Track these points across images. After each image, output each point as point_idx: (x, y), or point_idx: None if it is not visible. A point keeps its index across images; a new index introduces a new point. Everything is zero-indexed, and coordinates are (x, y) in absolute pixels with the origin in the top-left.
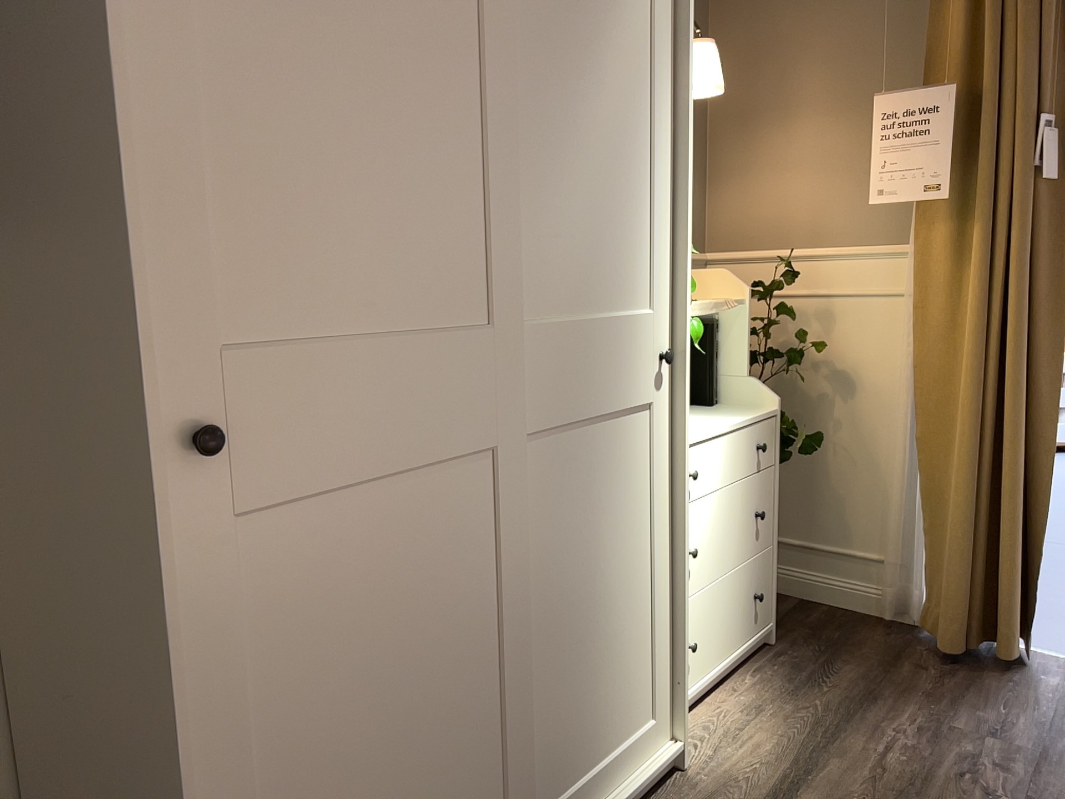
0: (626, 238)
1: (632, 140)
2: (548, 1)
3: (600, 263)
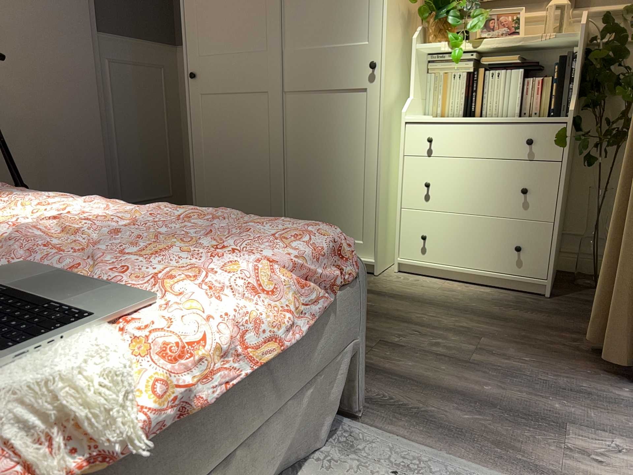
0: (350, 7)
1: None
2: None
3: (331, 21)
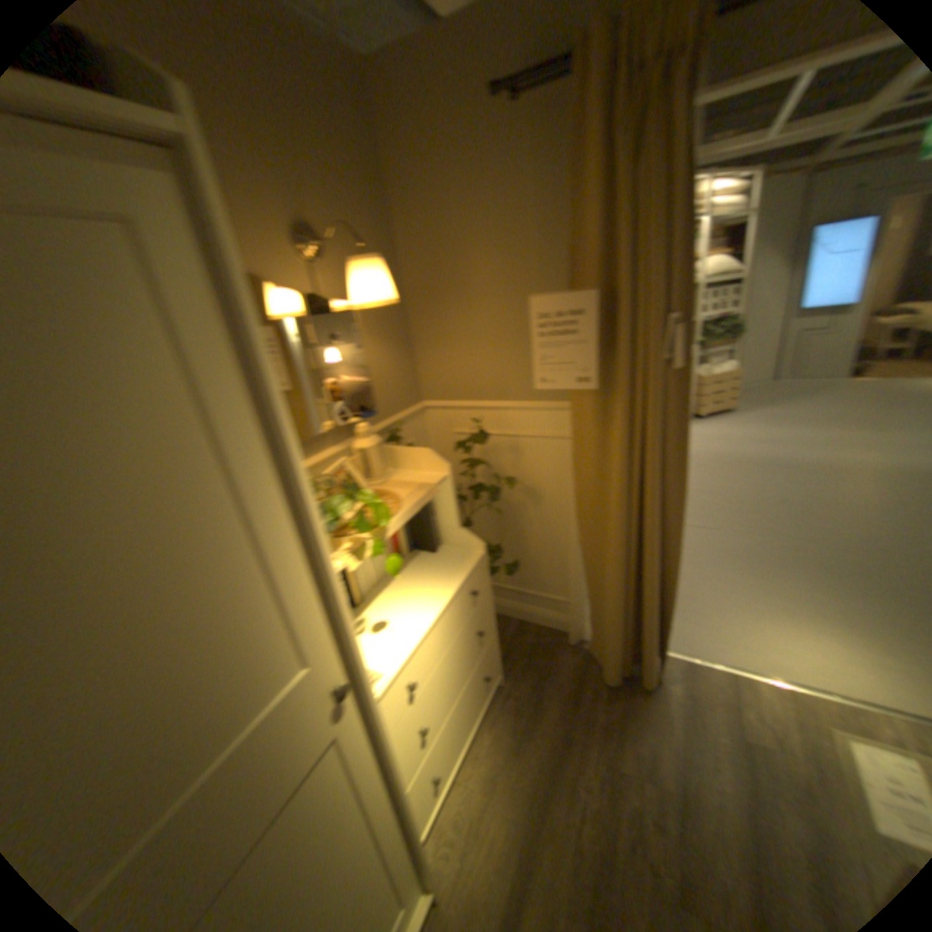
0: (235, 641)
1: (202, 519)
2: None
3: (184, 719)
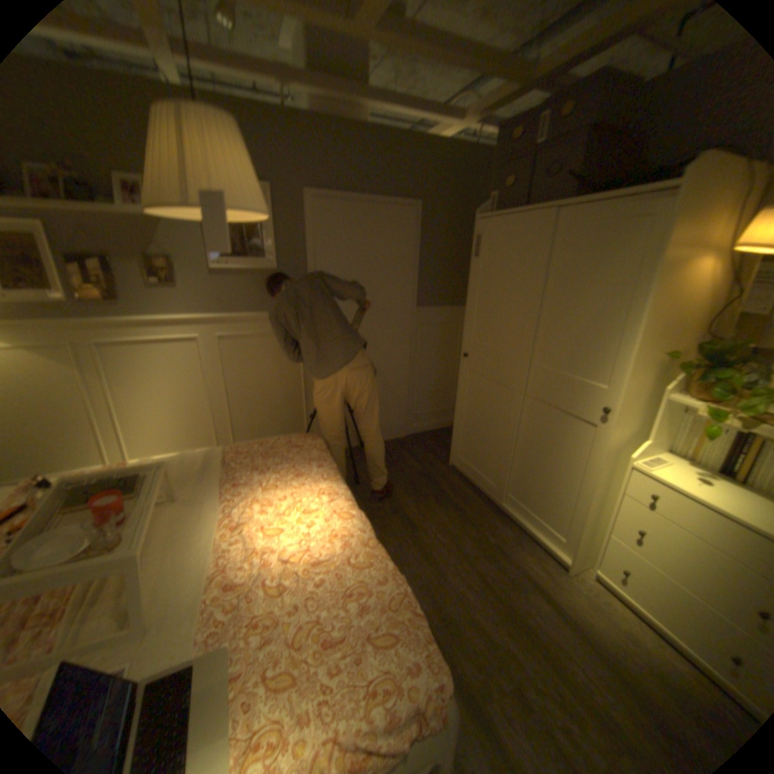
0: (598, 350)
1: (615, 308)
2: (571, 259)
3: (577, 355)
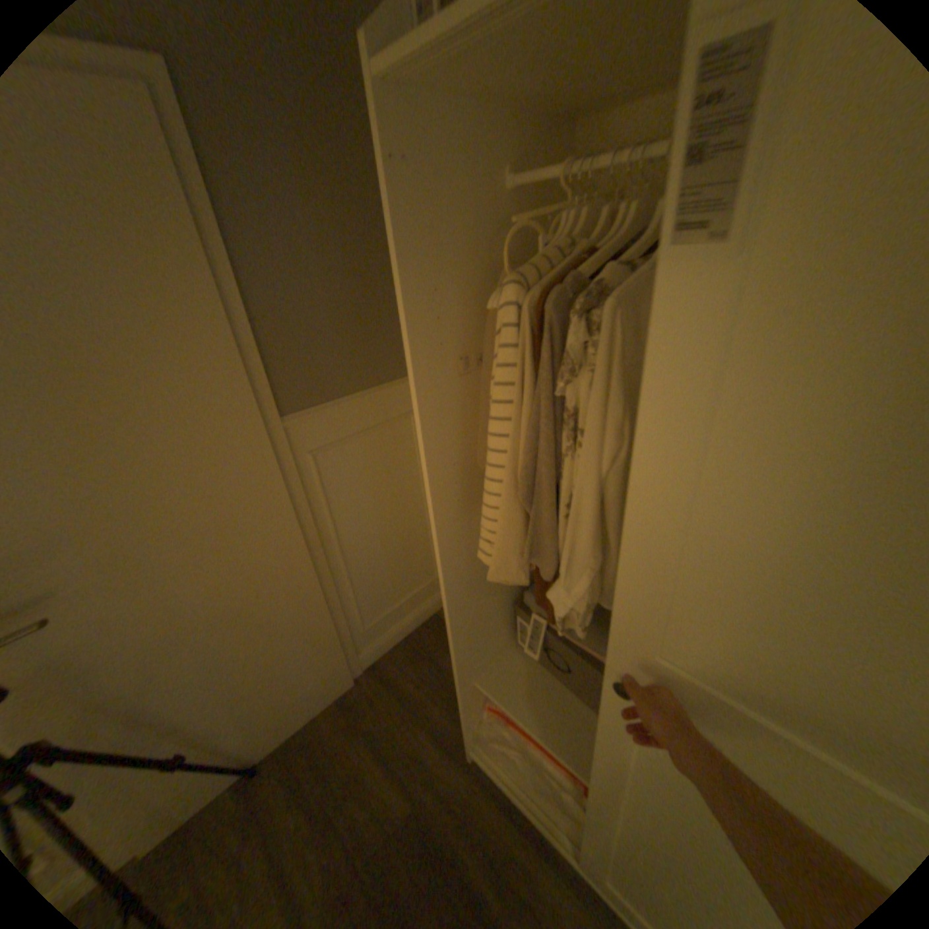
0: None
1: None
2: None
3: None
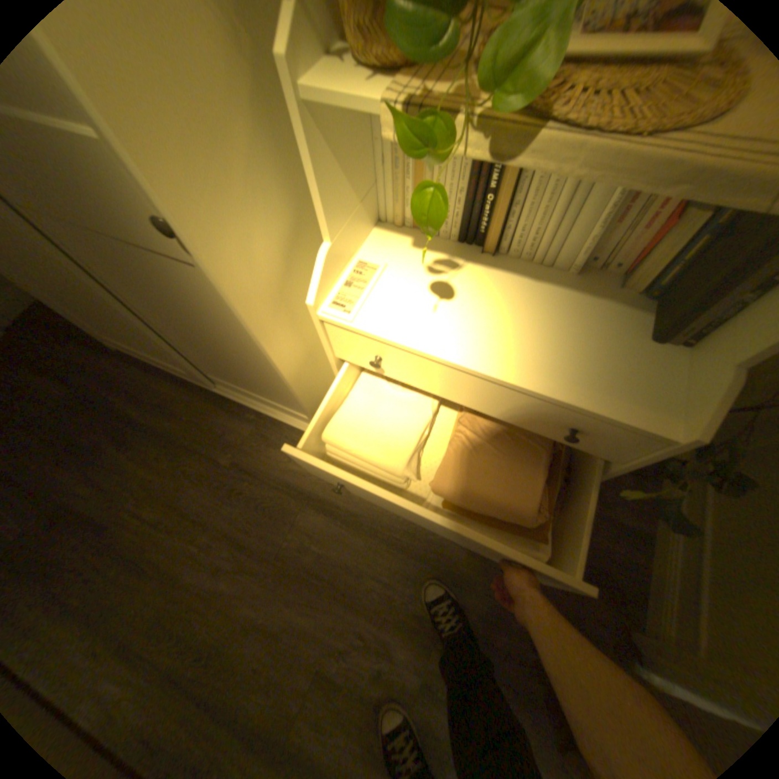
0: None
1: None
2: None
3: None
